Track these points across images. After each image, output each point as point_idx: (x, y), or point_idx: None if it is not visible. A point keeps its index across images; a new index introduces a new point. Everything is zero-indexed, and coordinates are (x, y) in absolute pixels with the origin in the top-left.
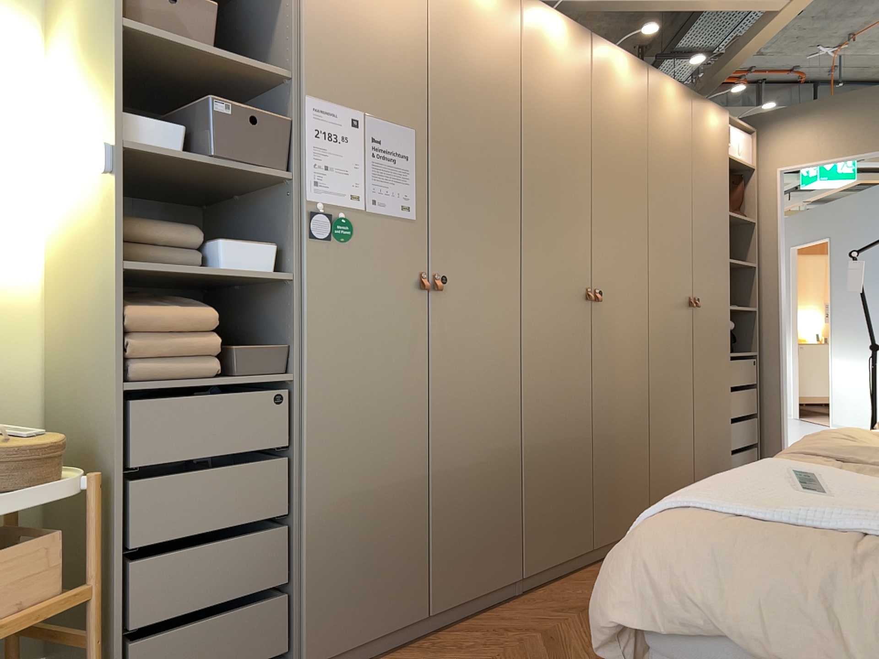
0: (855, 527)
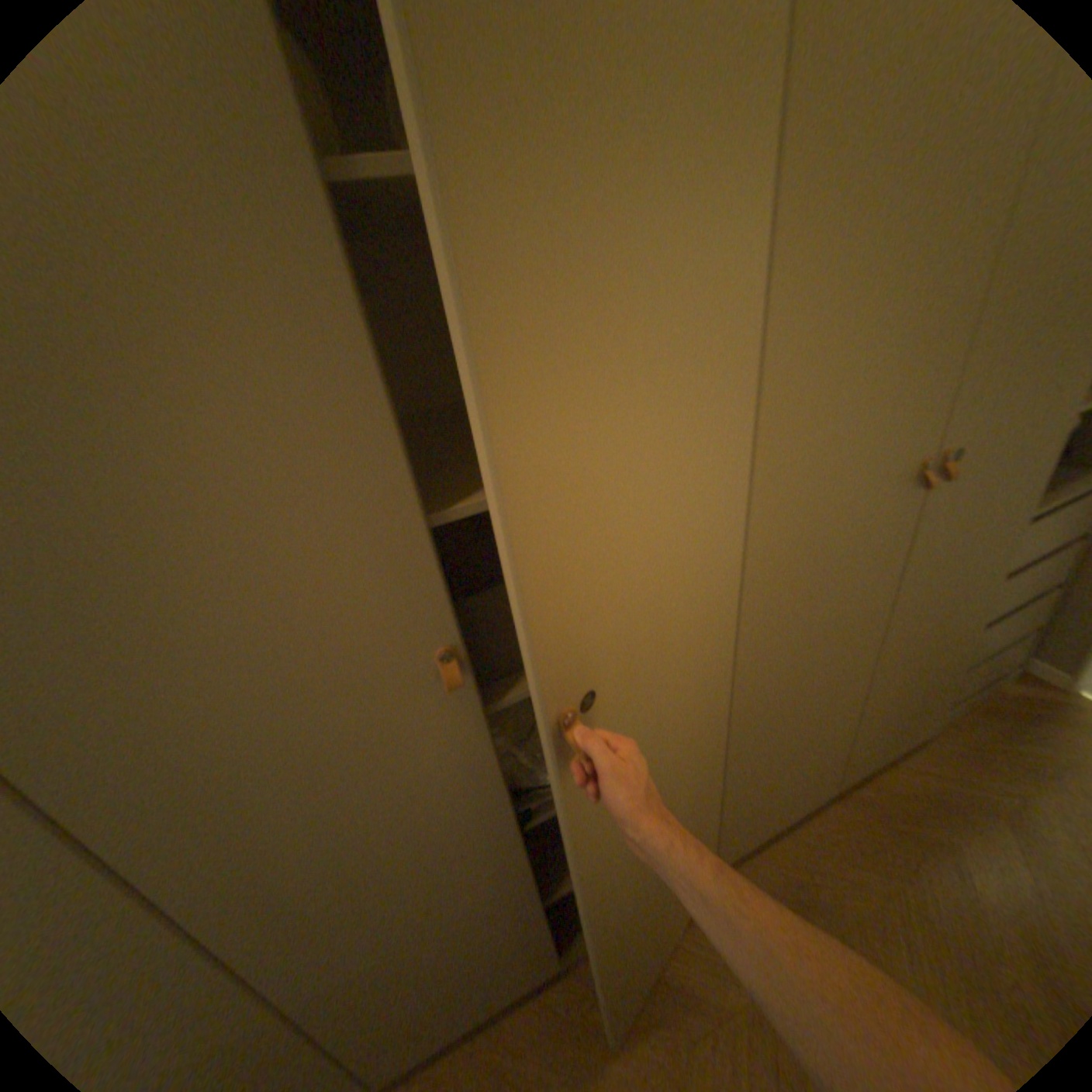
0: None
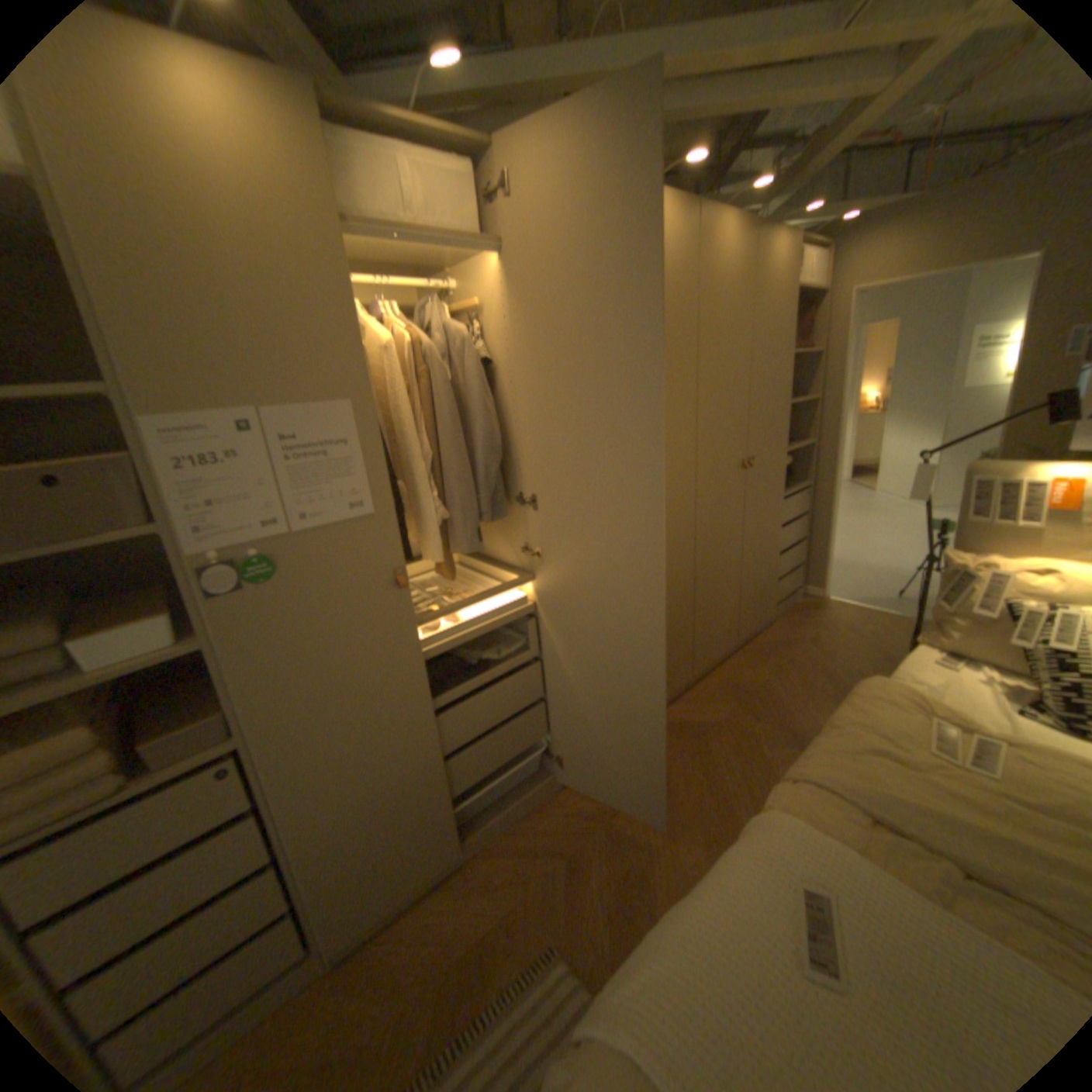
0: None
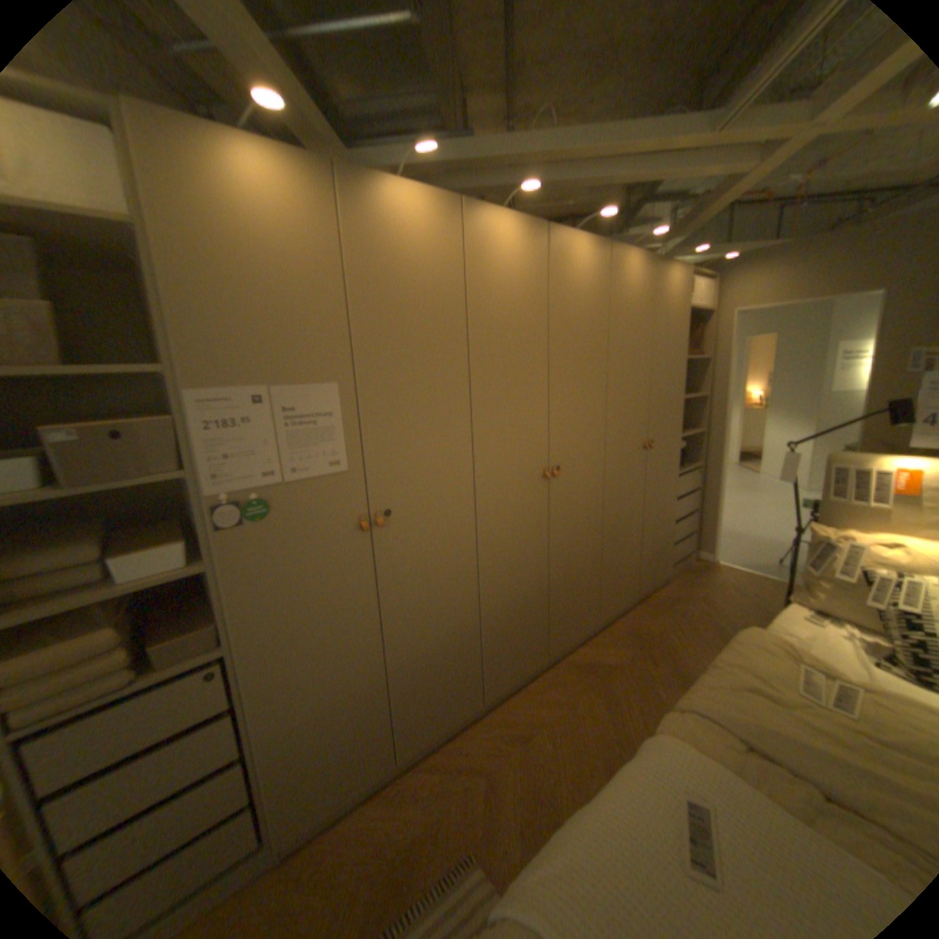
0: None
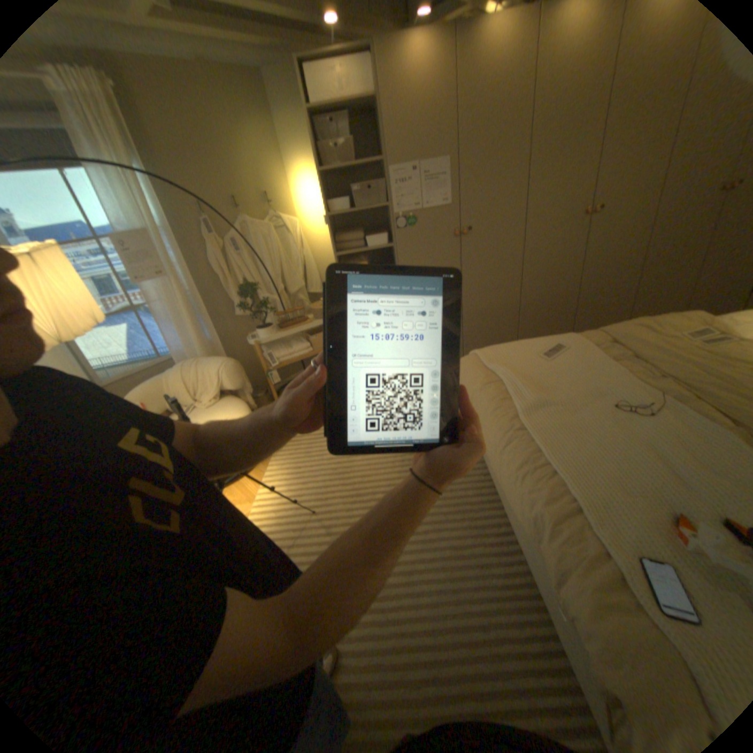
0: (506, 376)
